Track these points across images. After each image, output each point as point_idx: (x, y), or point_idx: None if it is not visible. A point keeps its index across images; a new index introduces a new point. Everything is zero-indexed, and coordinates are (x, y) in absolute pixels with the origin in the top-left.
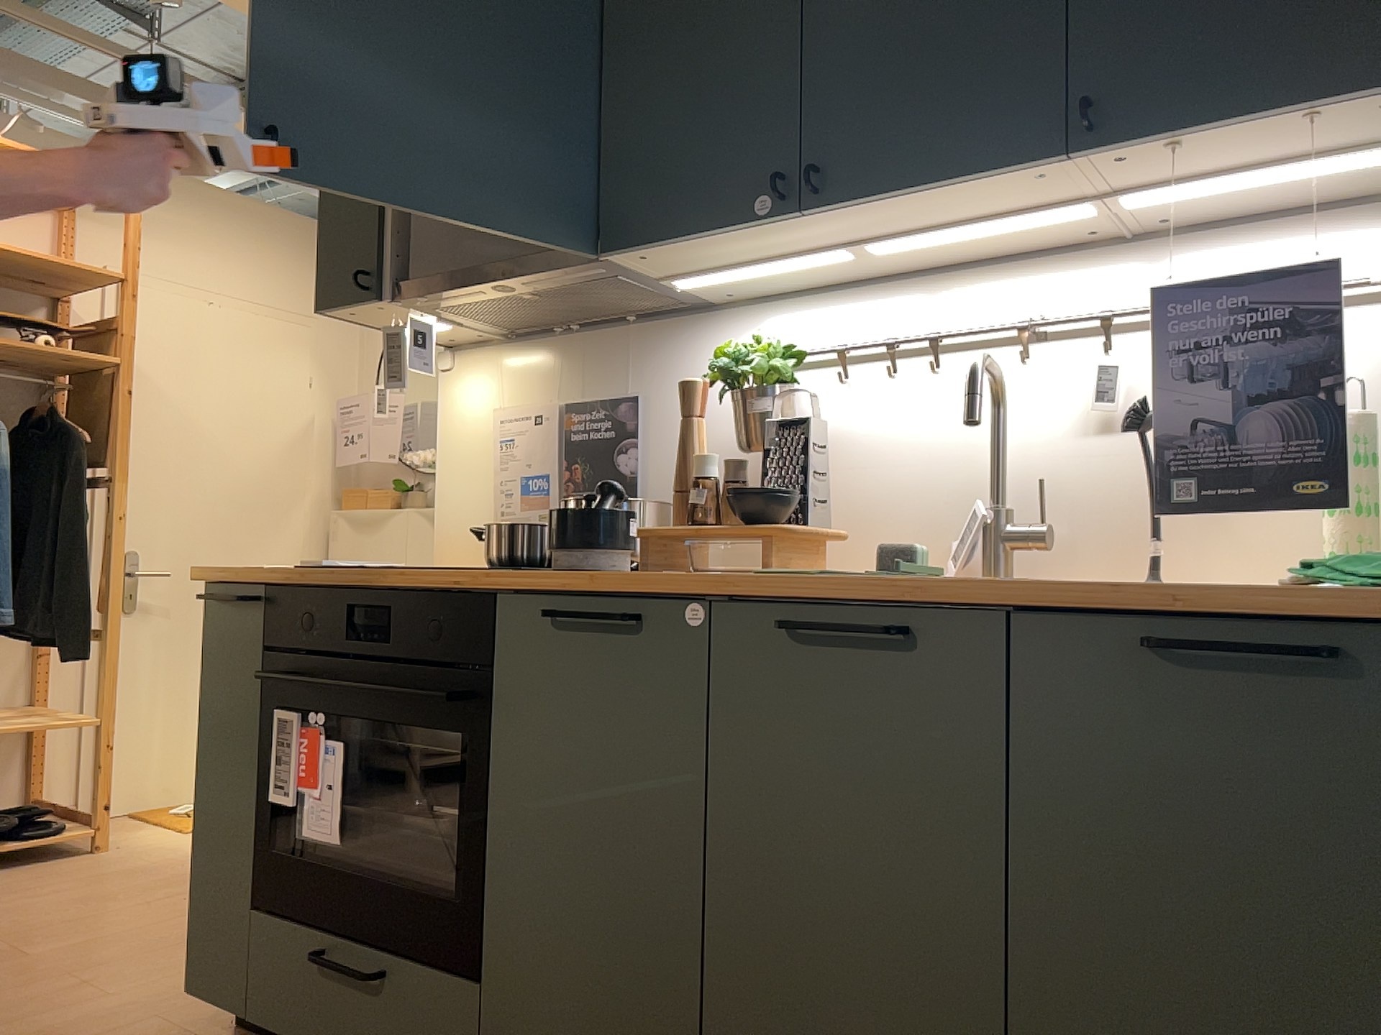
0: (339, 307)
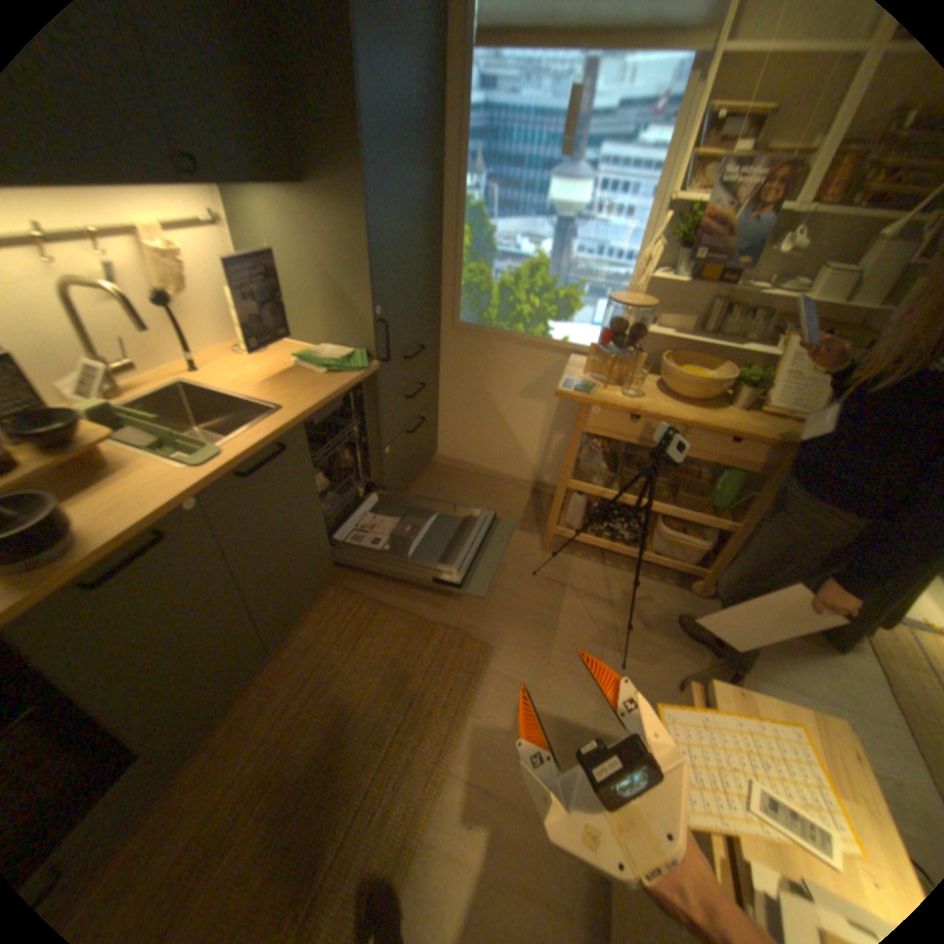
0: None
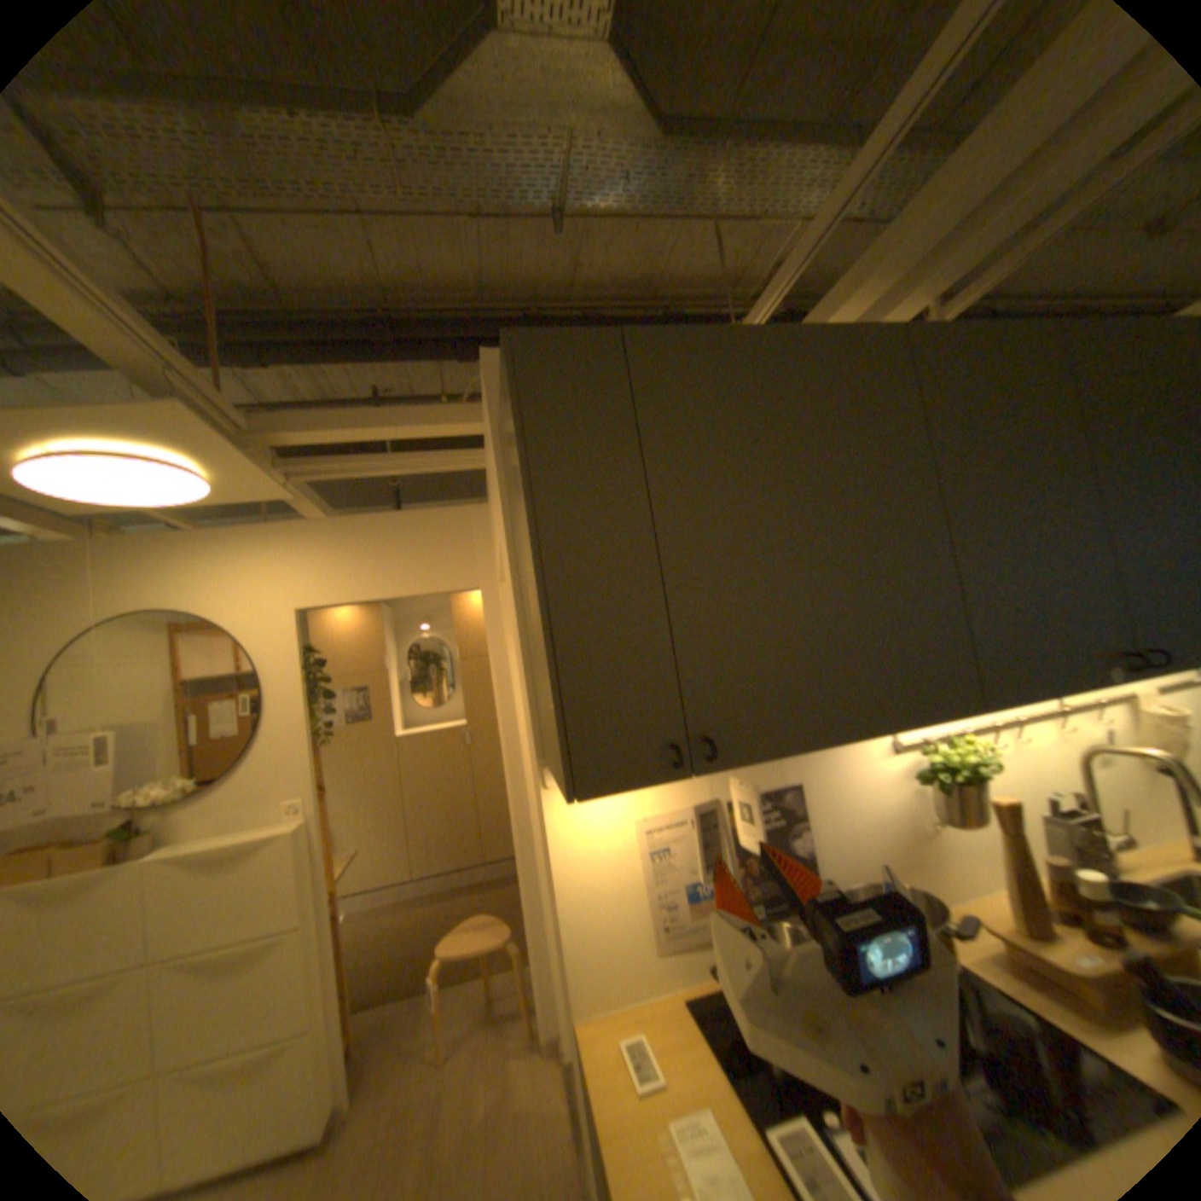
0: (609, 789)
